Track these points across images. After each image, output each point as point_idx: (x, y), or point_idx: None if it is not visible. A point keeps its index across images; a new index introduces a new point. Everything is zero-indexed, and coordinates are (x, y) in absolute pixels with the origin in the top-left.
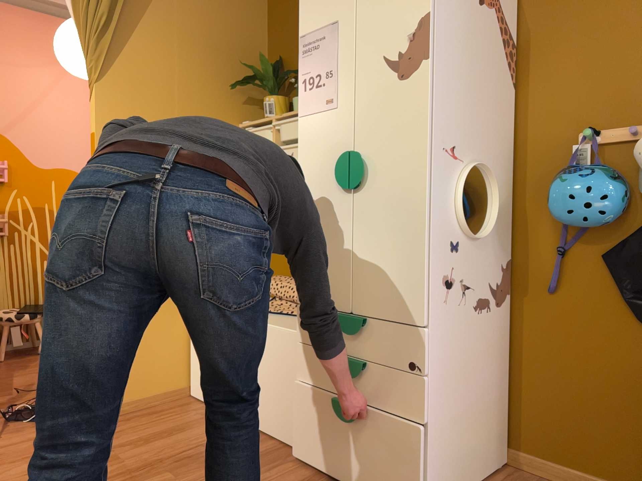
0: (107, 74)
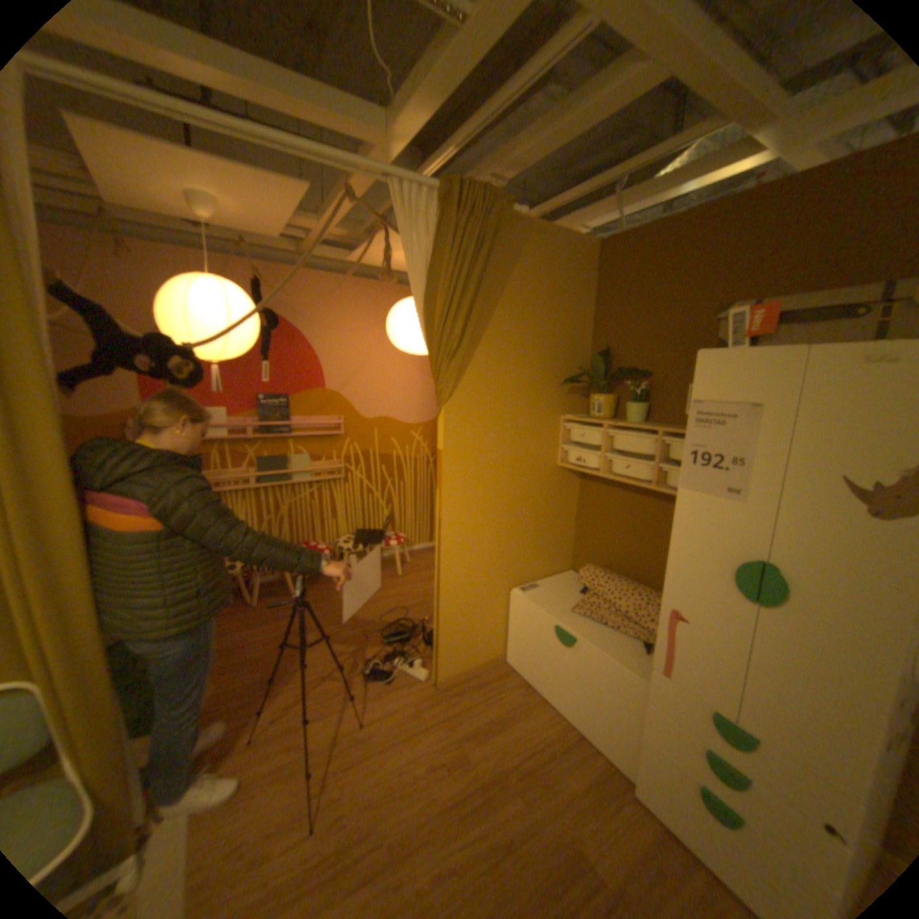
0: (453, 394)
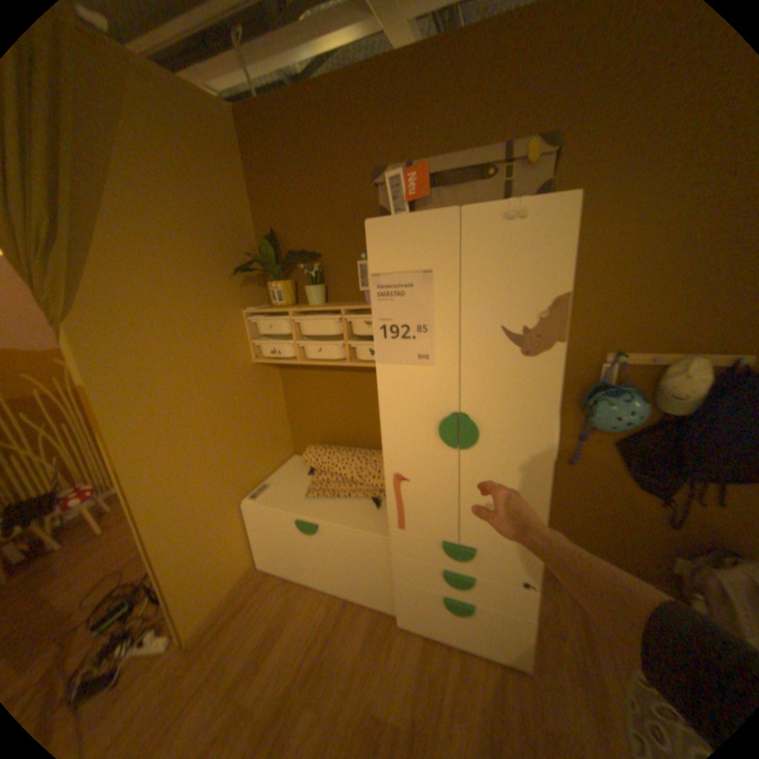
0: (73, 303)
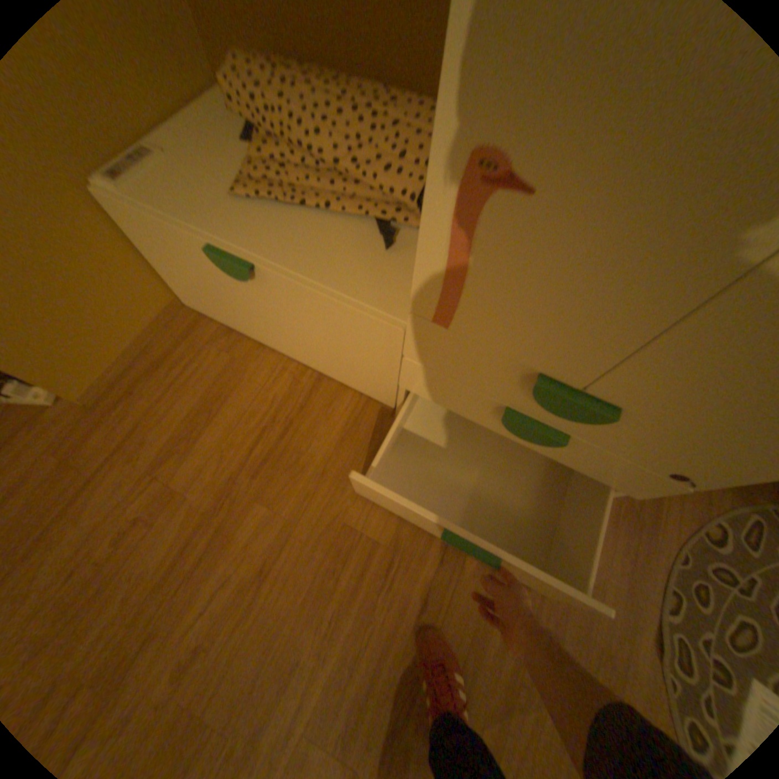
0: None
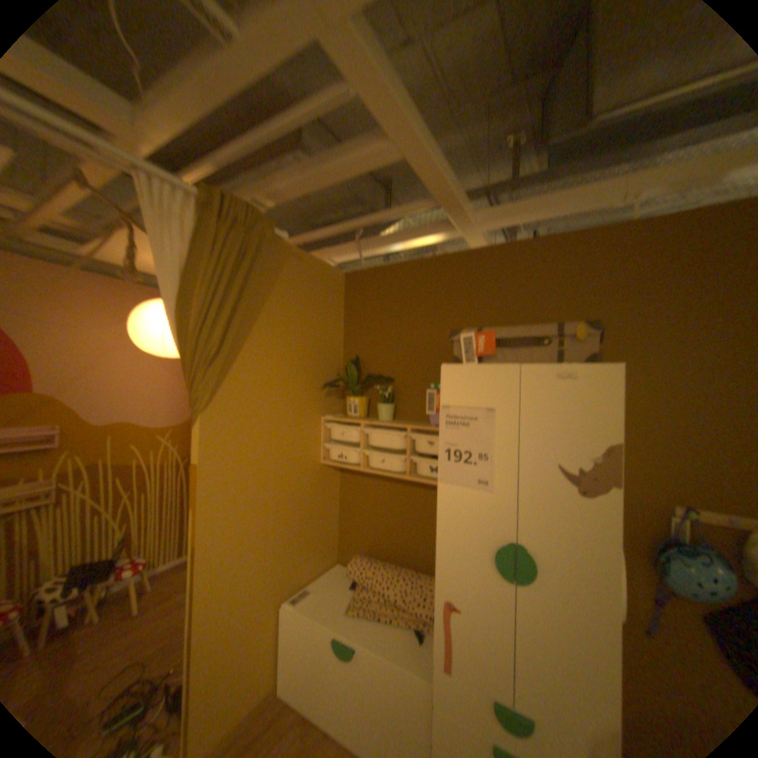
0: (212, 402)
